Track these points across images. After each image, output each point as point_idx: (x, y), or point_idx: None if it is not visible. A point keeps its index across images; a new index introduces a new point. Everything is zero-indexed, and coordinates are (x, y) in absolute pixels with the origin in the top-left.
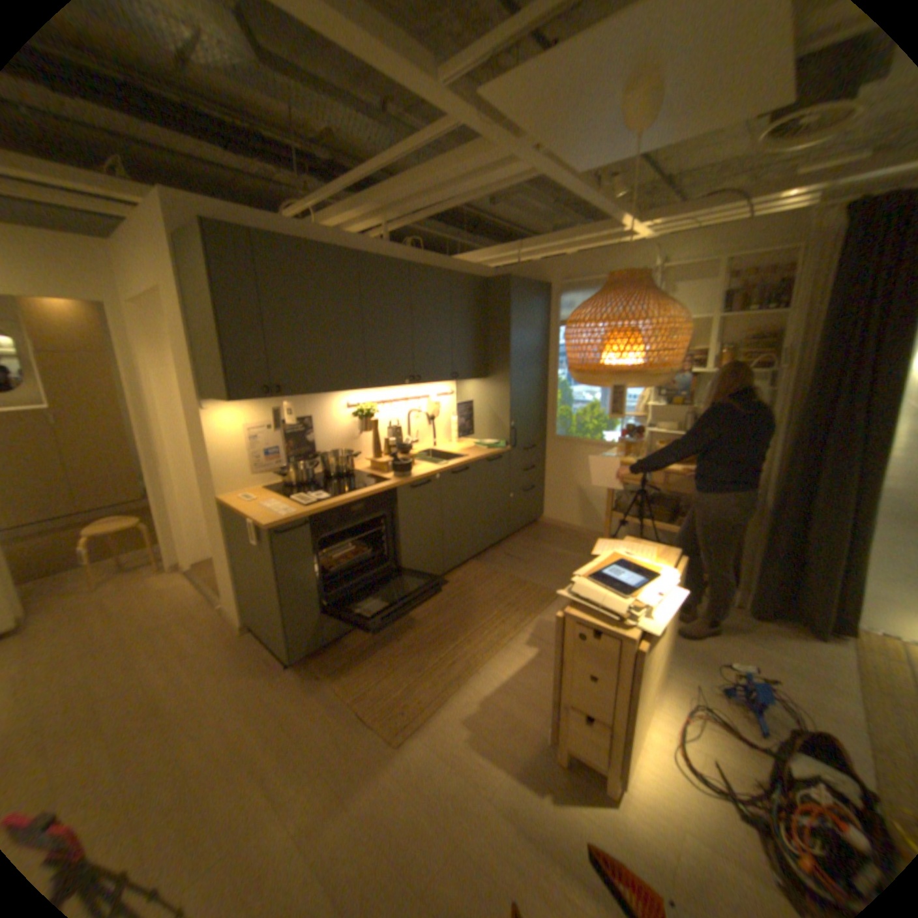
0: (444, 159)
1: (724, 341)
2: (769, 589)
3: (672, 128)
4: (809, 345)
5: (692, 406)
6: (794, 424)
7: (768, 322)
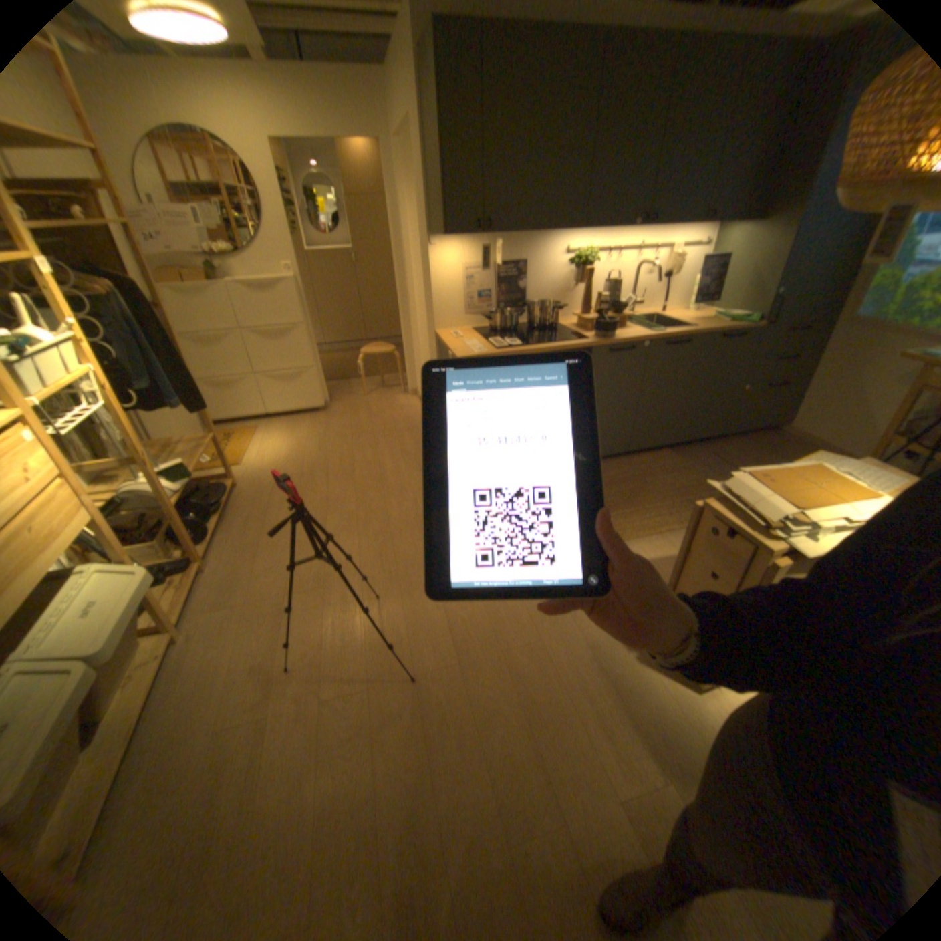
0: None
1: None
2: None
3: None
4: None
5: None
6: None
7: None
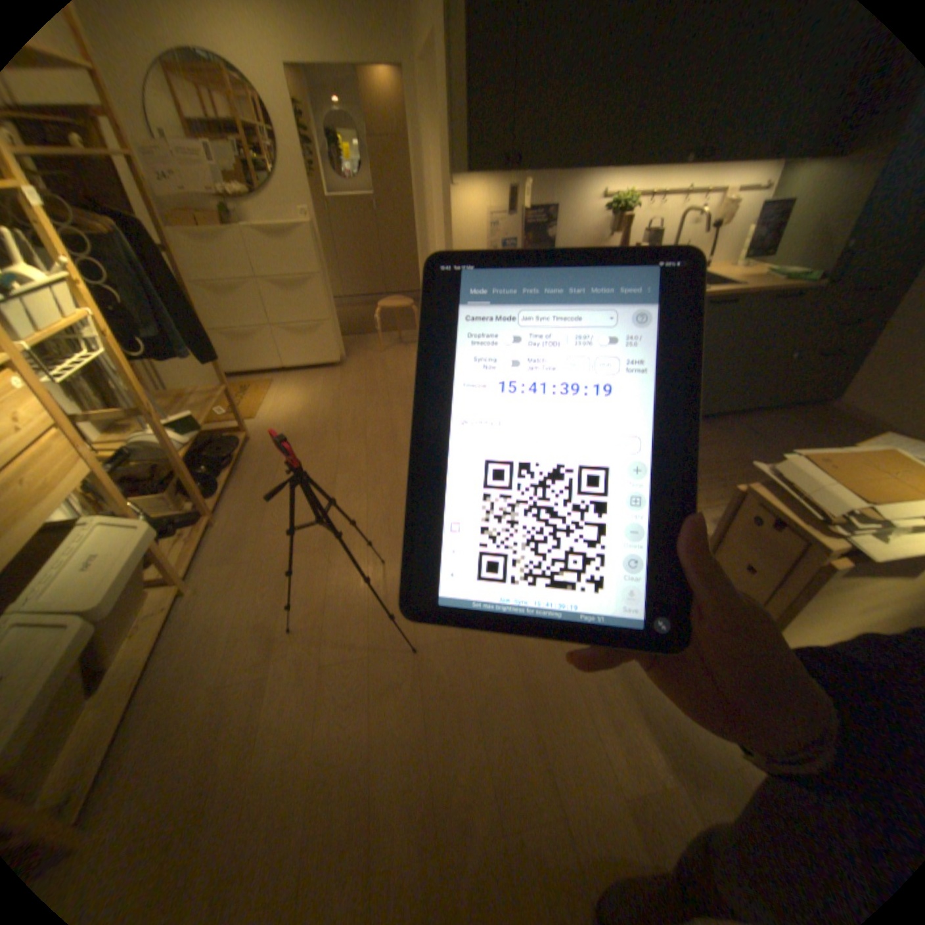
0: None
1: None
2: None
3: None
4: None
5: None
6: None
7: None
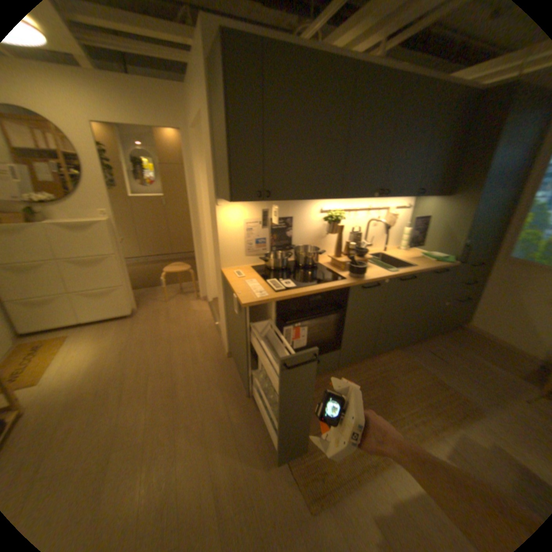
0: None
1: None
2: None
3: None
4: None
5: None
6: None
7: None
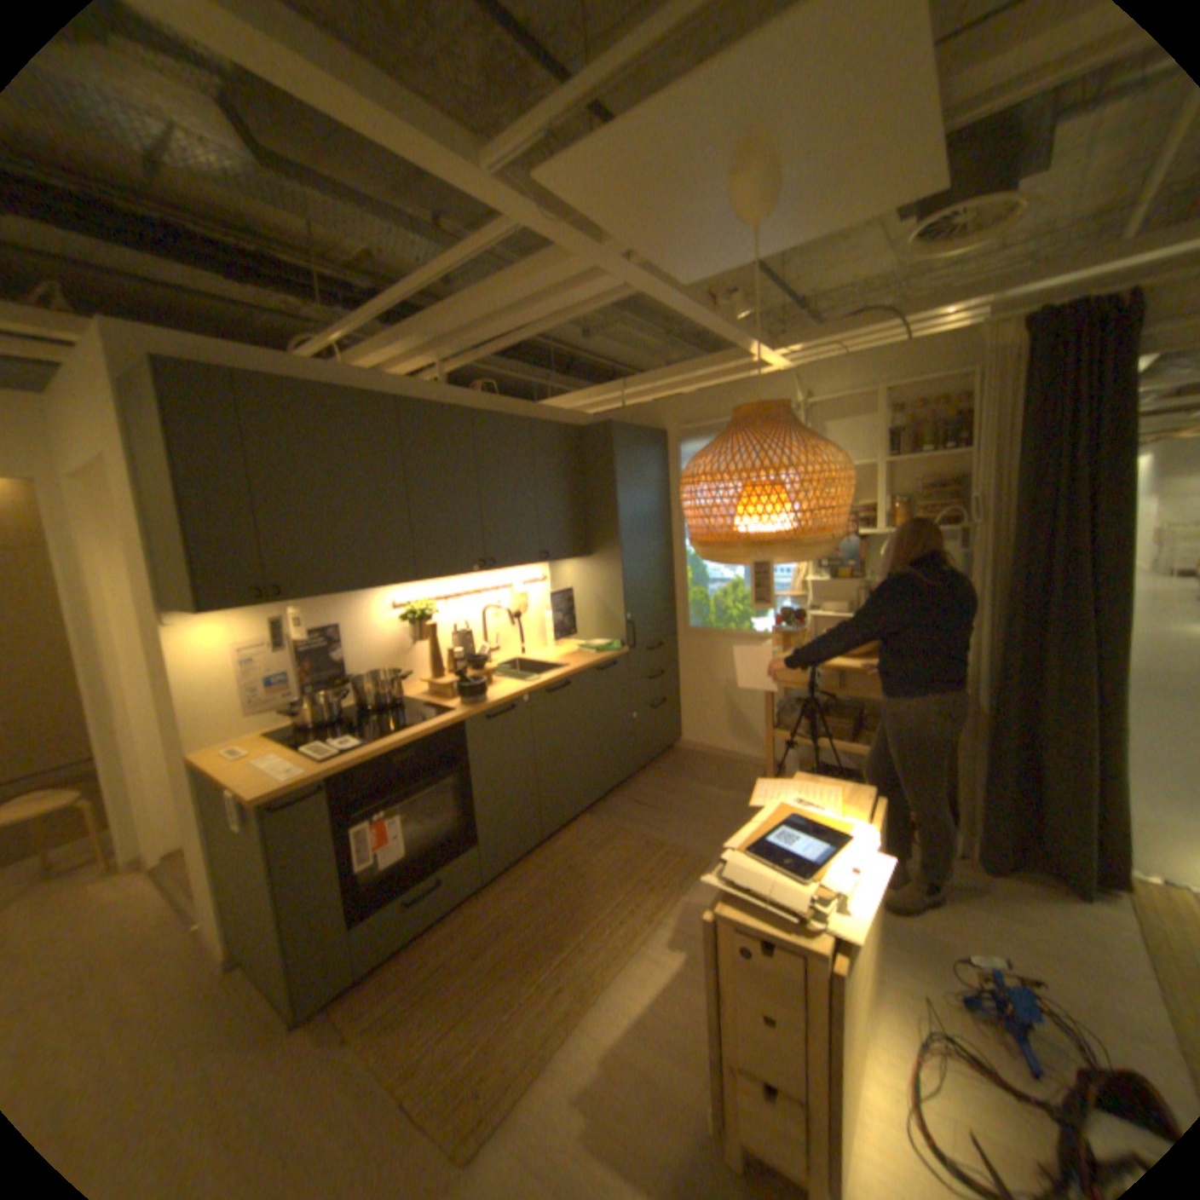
0: (508, 274)
1: (895, 492)
2: (1002, 829)
3: (799, 223)
4: (1005, 493)
5: (864, 578)
6: (1001, 596)
7: (947, 466)
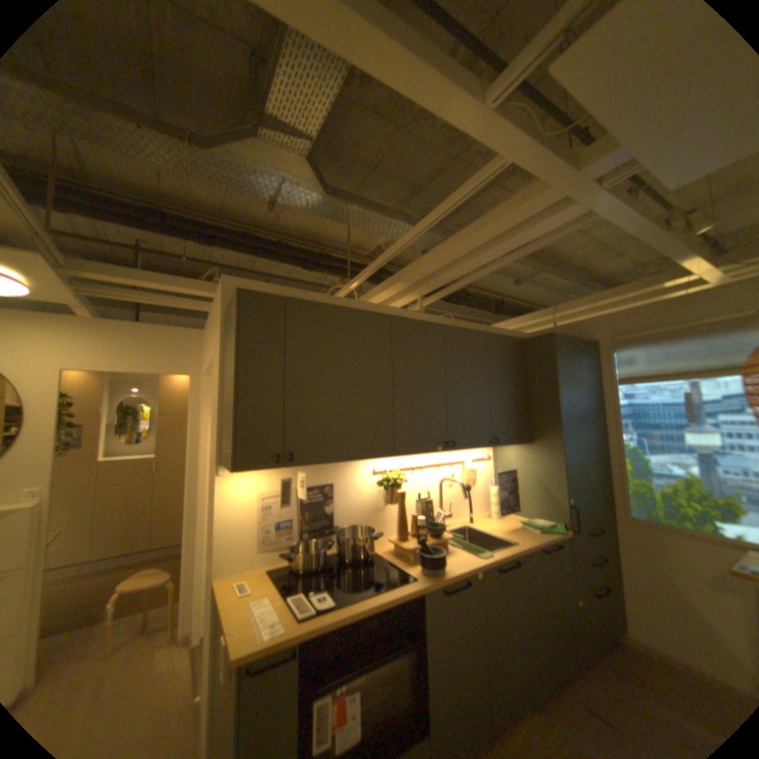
0: (484, 218)
1: None
2: None
3: None
4: None
5: None
6: None
7: None
